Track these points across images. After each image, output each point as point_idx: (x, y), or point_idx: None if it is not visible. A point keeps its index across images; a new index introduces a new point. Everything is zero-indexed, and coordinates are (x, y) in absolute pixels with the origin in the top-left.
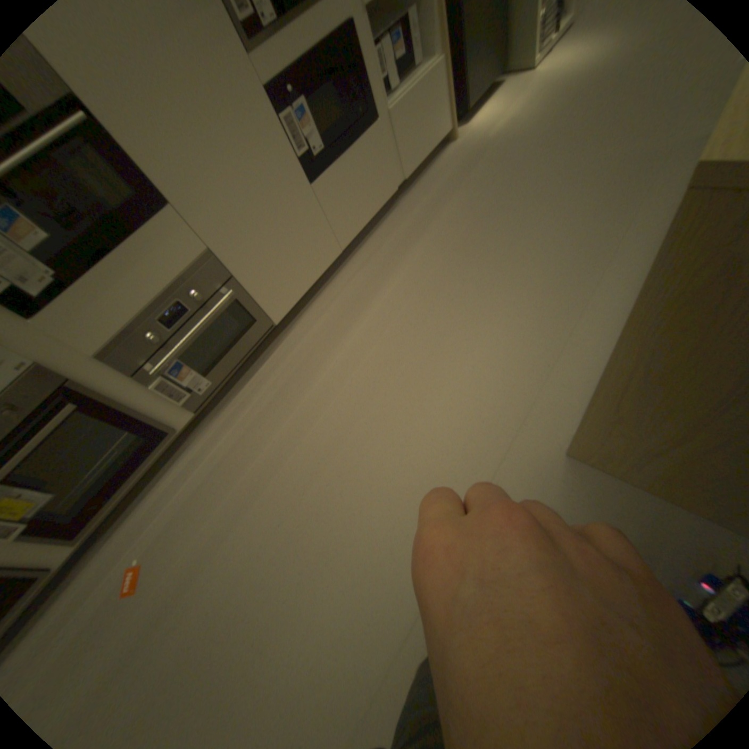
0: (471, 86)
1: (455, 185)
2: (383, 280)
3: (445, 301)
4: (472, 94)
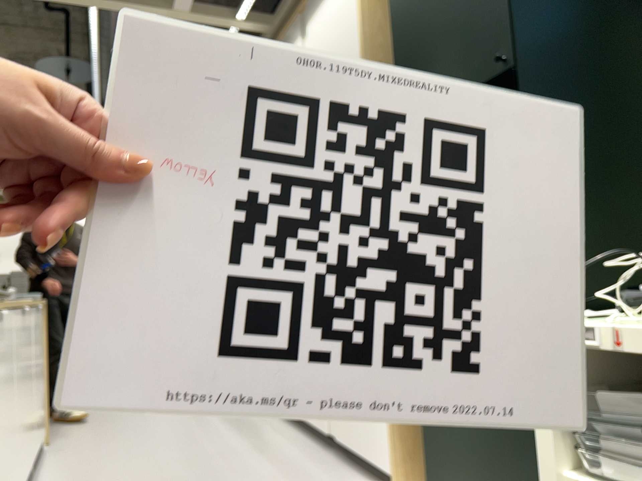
0: (439, 478)
1: (294, 480)
2: (242, 435)
3: (174, 446)
4: None
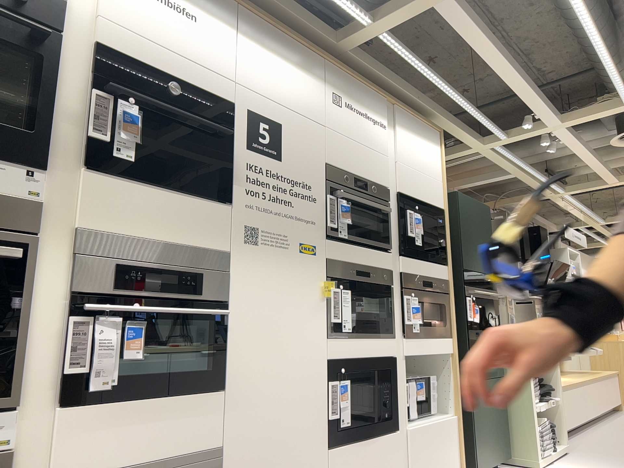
0: (479, 454)
1: None
2: None
3: None
4: (480, 462)
